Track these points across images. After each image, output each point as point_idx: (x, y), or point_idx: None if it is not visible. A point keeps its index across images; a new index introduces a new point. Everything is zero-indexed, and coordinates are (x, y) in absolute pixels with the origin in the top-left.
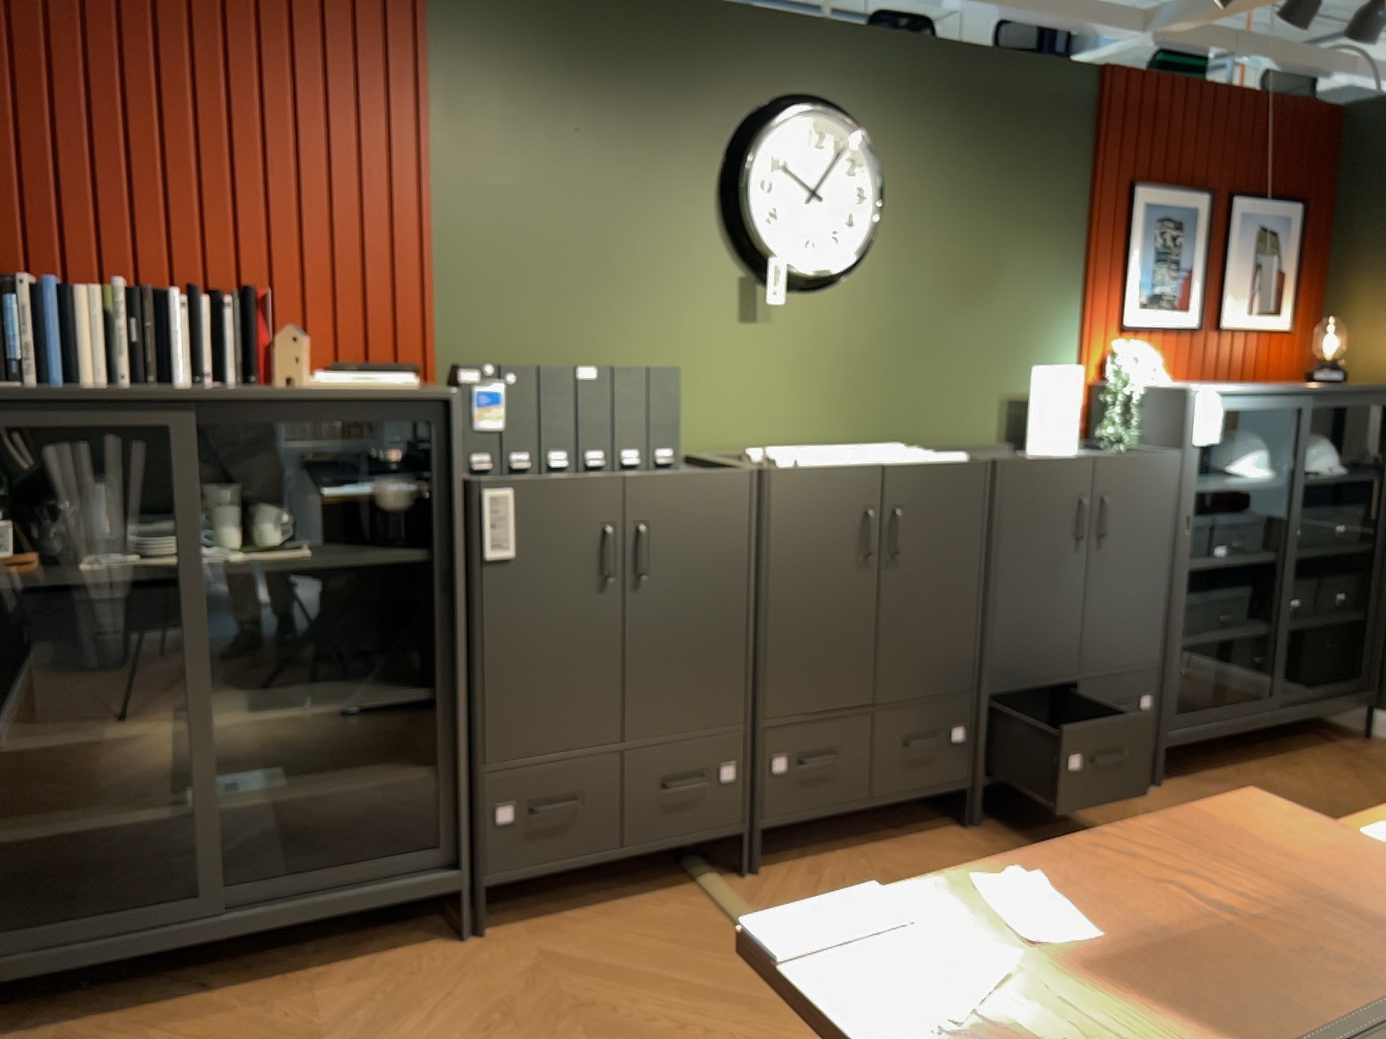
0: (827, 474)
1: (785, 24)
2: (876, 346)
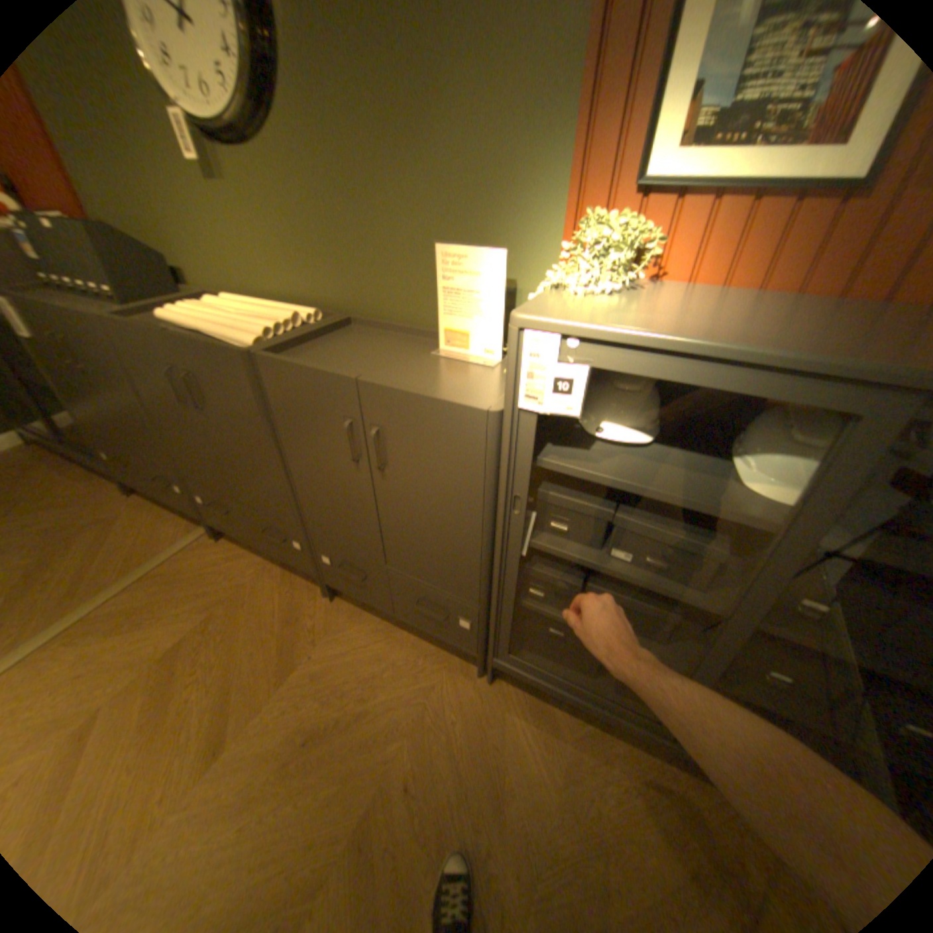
0: (132, 329)
1: None
2: (310, 207)
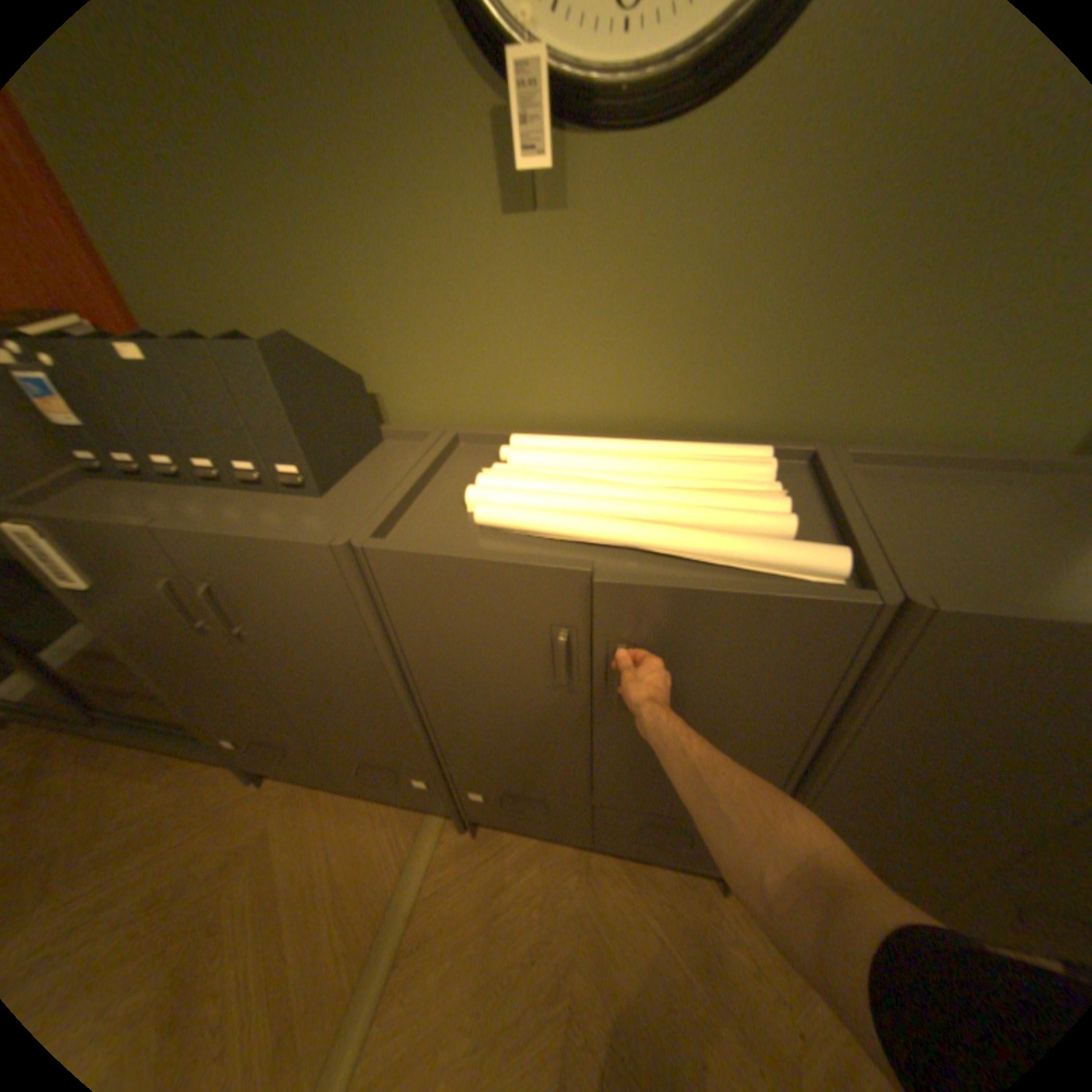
0: (469, 567)
1: None
2: (807, 244)
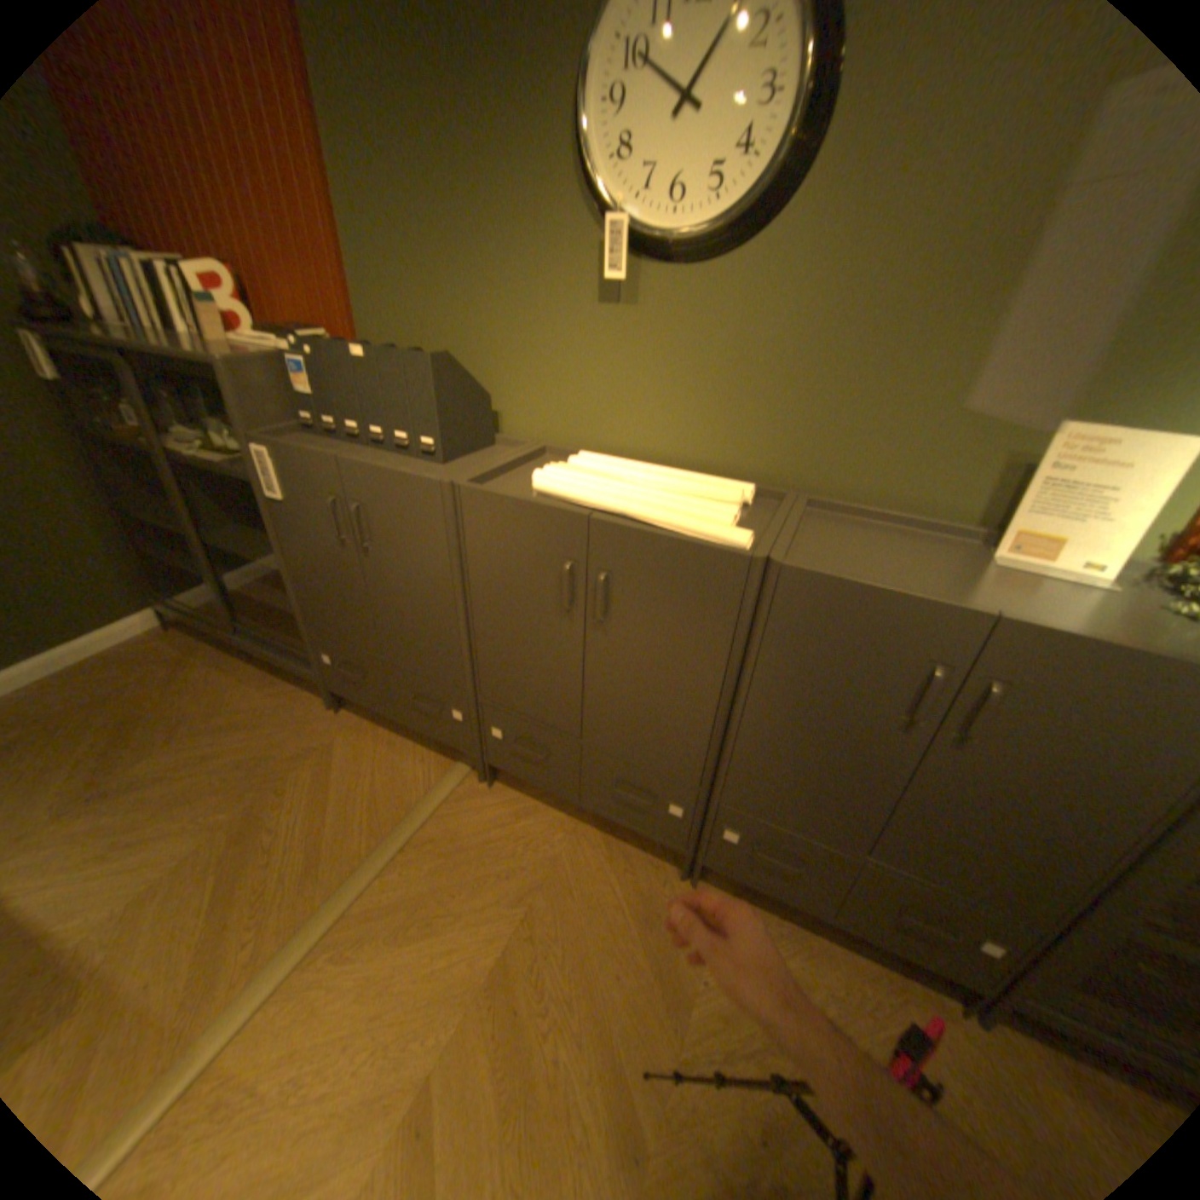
0: (519, 507)
1: None
2: (784, 348)
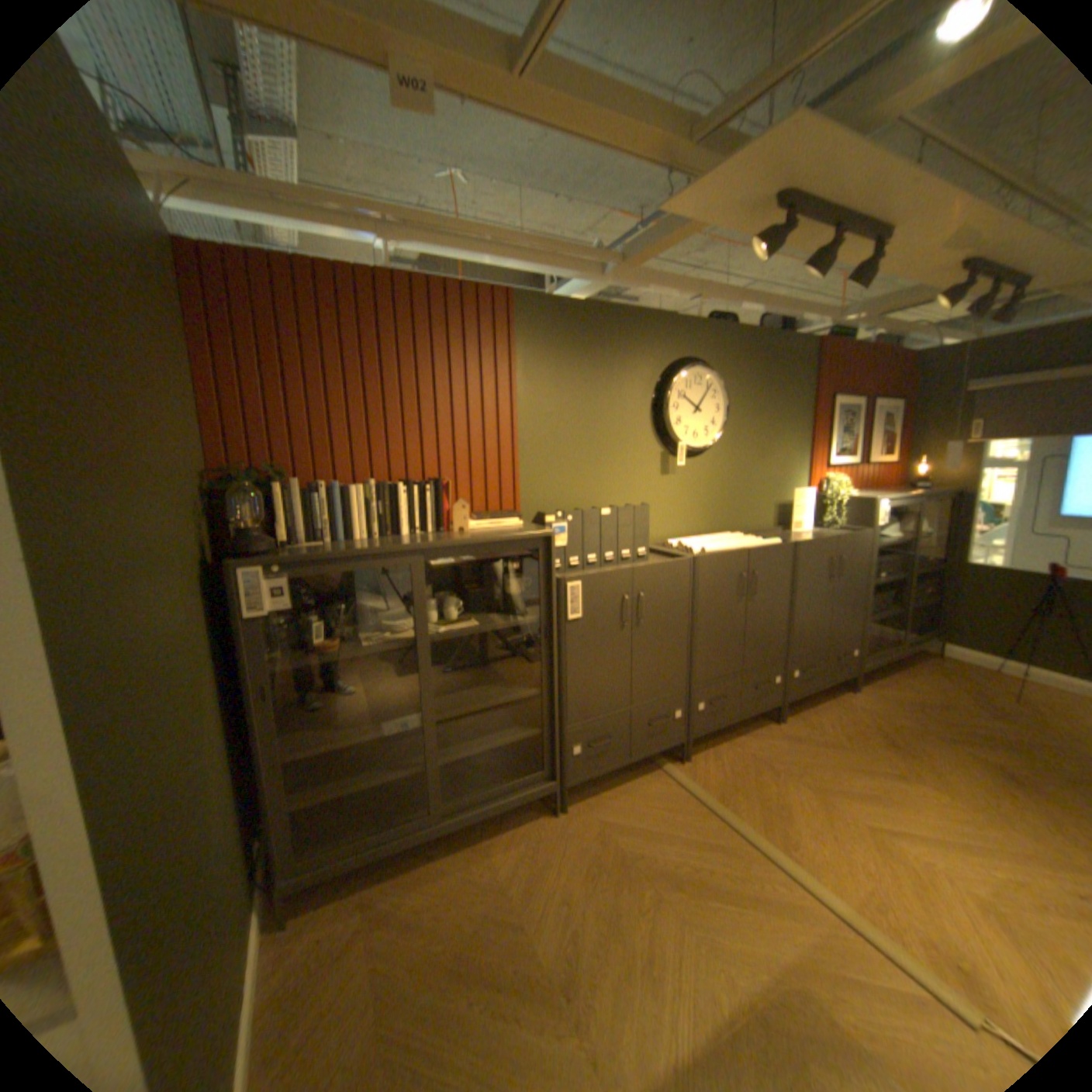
0: (725, 556)
1: (682, 321)
2: (722, 483)
